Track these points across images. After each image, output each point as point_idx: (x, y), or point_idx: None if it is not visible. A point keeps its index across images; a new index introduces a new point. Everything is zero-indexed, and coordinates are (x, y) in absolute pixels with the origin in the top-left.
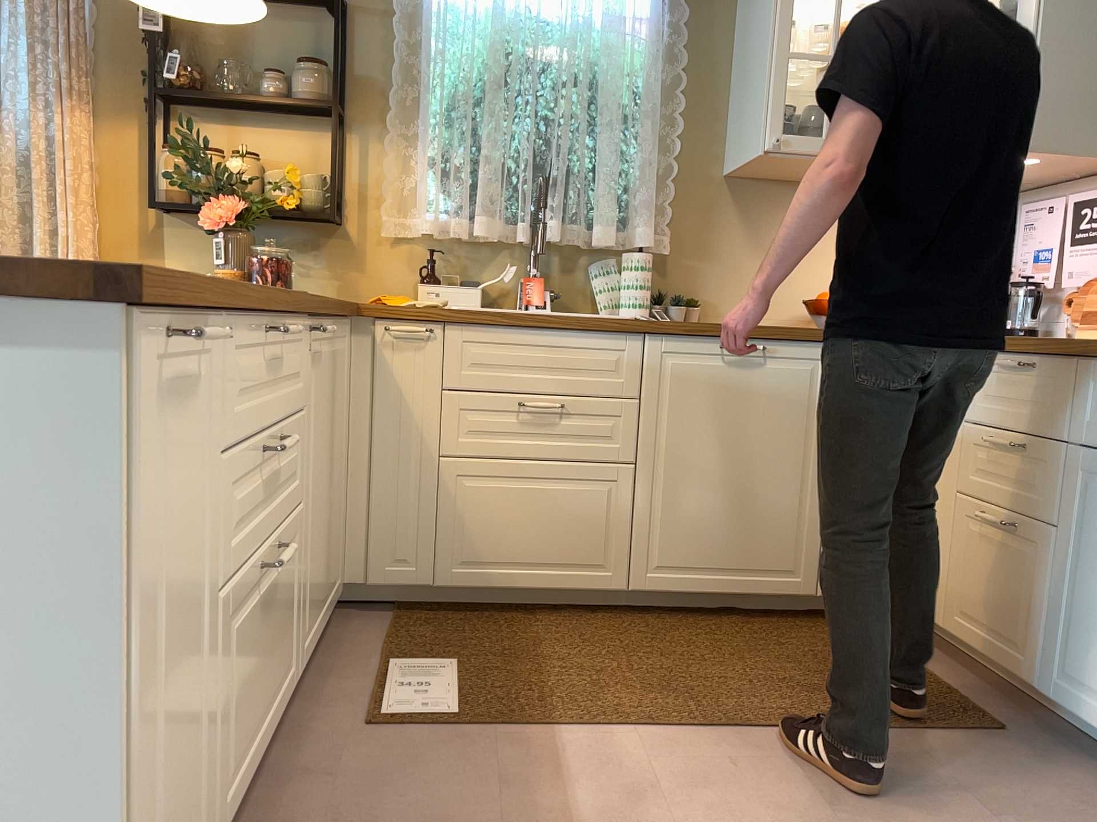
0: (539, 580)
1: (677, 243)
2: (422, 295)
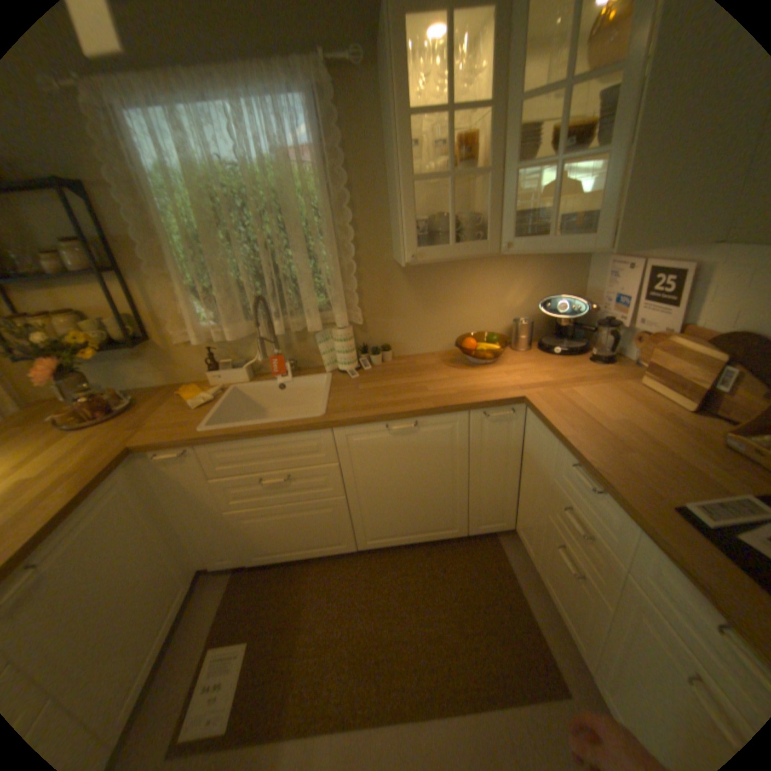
0: (304, 555)
1: (369, 311)
2: (211, 379)
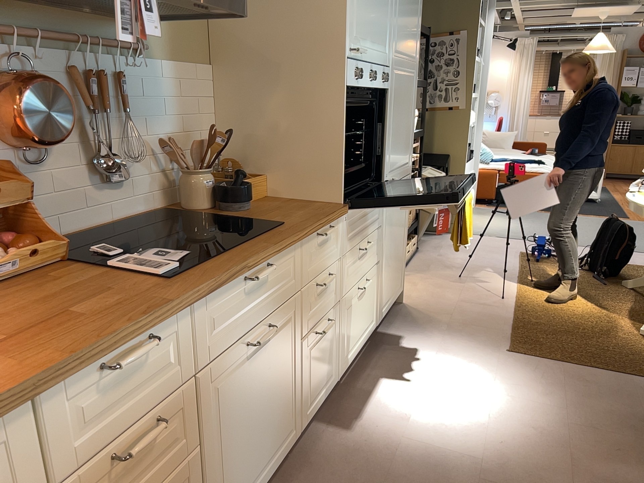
0: None
1: None
2: None
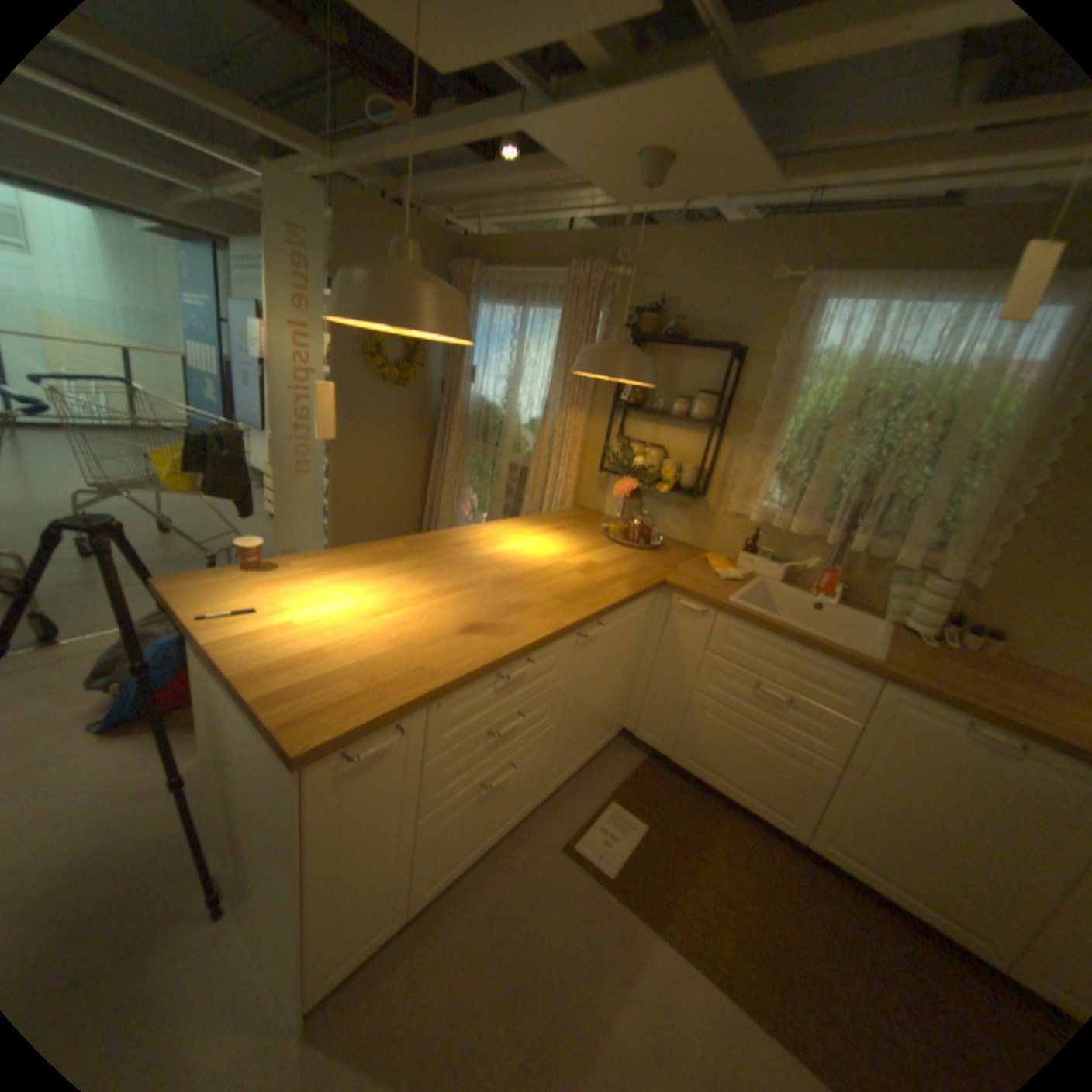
0: (741, 799)
1: (1002, 577)
2: (741, 560)
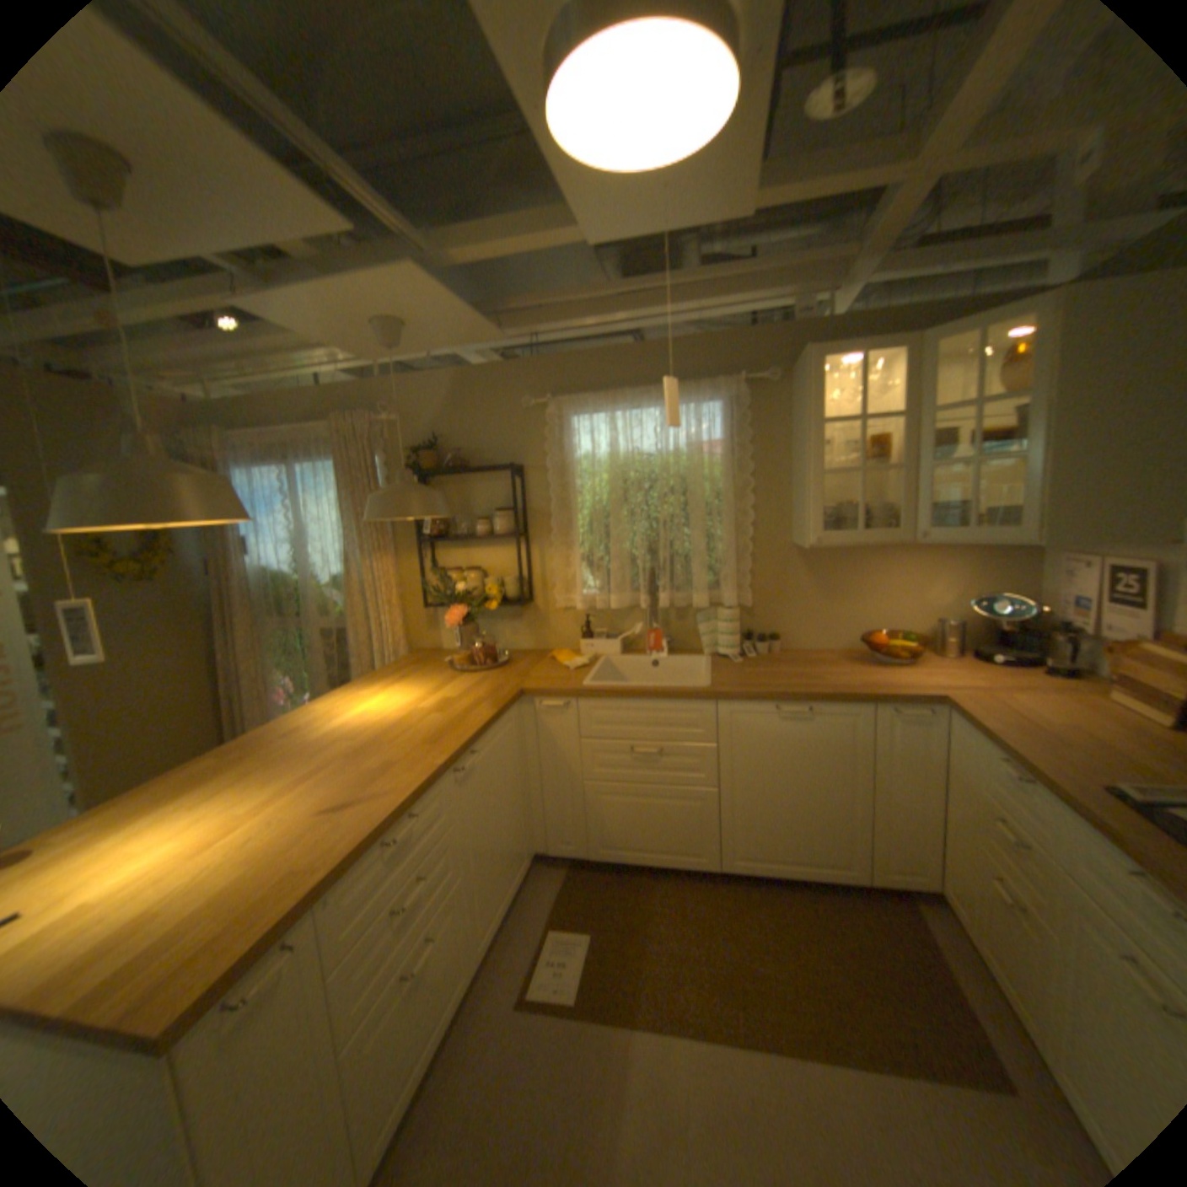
0: (656, 862)
1: (758, 594)
2: (582, 648)
